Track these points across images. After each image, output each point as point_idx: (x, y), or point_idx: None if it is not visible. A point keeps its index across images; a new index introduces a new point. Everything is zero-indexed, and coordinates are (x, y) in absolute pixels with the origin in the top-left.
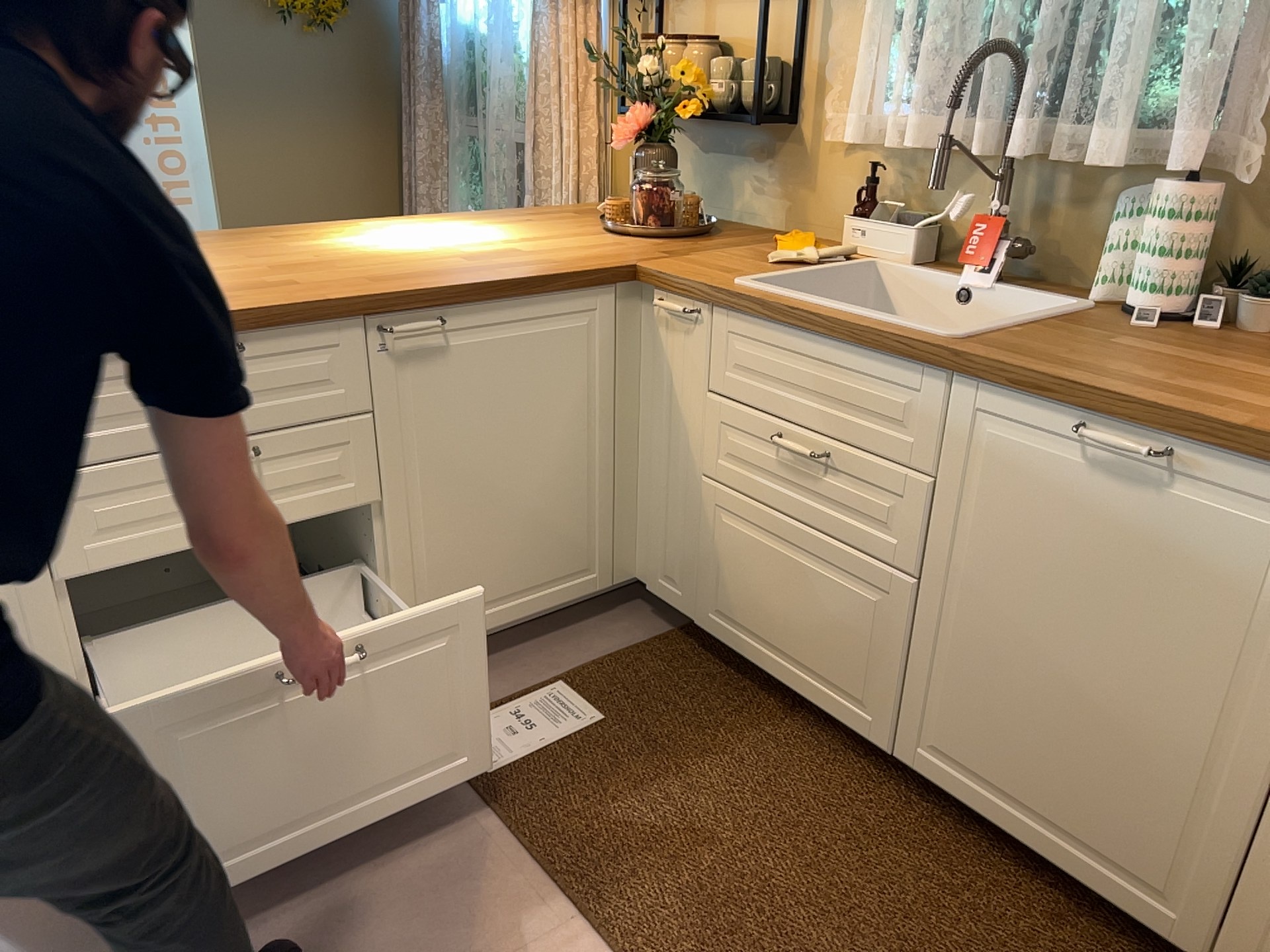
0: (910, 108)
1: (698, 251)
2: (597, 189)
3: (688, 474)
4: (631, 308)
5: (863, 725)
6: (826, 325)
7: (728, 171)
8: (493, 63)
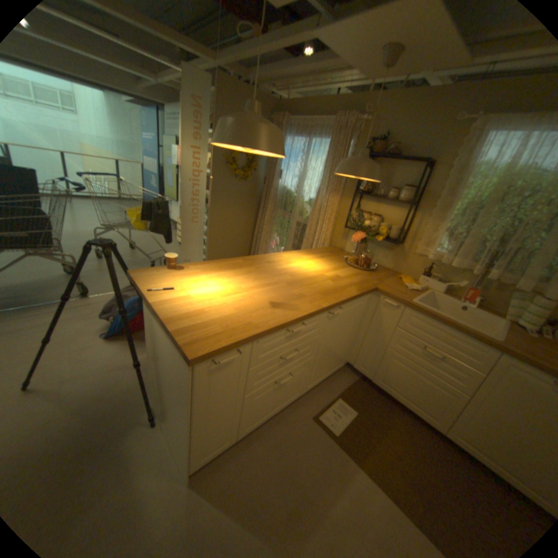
0: (452, 253)
1: (384, 280)
2: (329, 243)
3: (381, 344)
4: (371, 297)
5: (437, 426)
6: (457, 327)
7: (375, 248)
8: (299, 201)
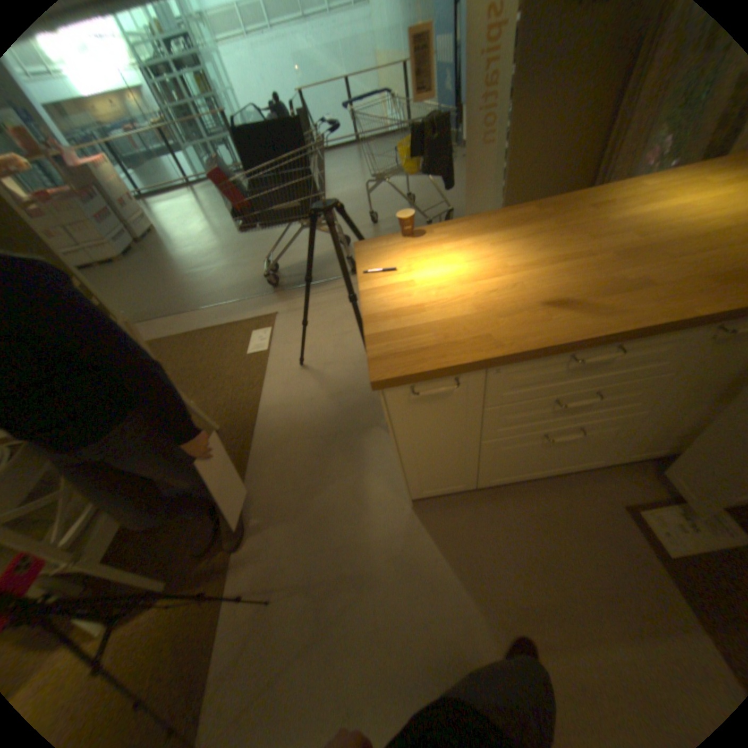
0: None
1: None
2: None
3: None
4: None
5: None
6: None
7: None
8: None
